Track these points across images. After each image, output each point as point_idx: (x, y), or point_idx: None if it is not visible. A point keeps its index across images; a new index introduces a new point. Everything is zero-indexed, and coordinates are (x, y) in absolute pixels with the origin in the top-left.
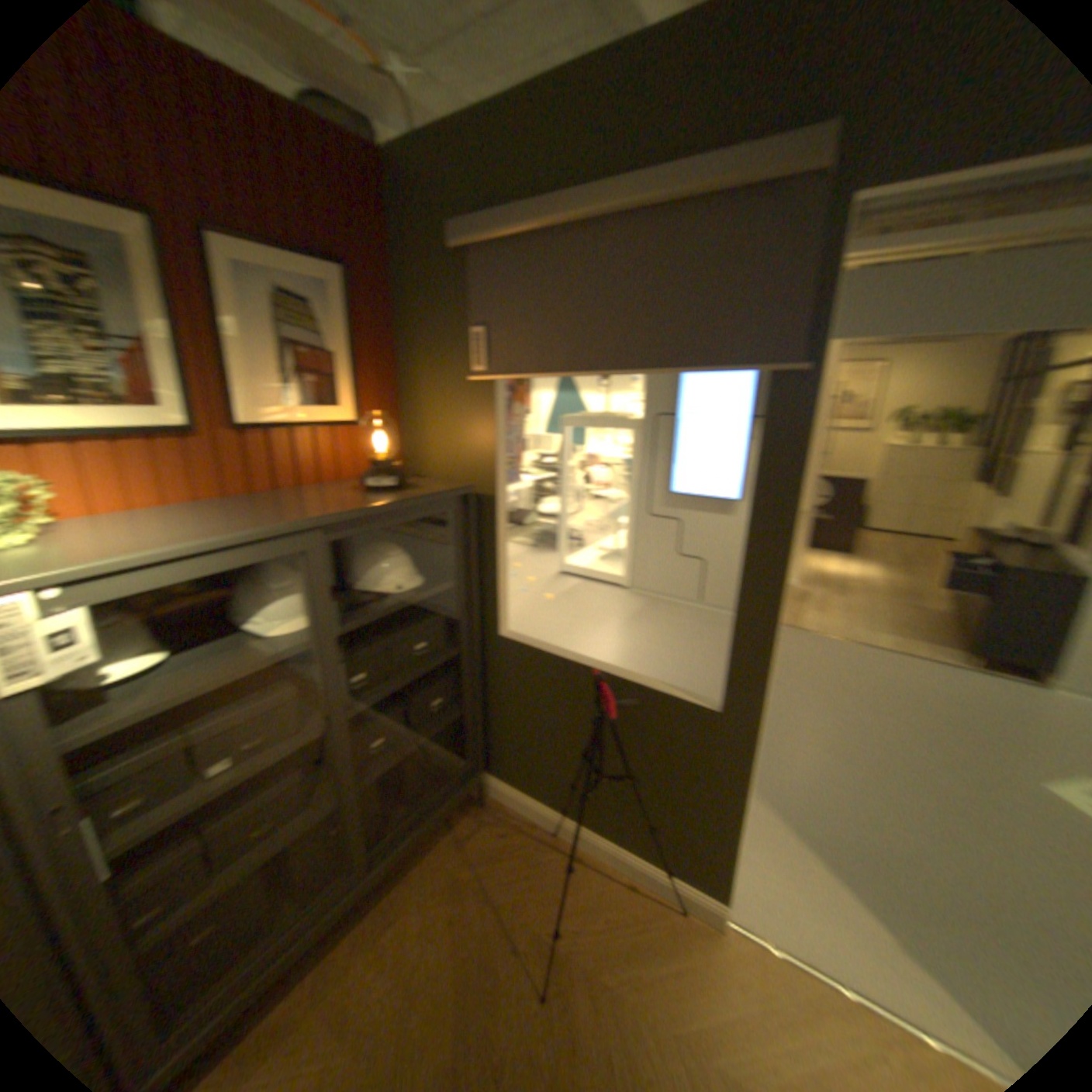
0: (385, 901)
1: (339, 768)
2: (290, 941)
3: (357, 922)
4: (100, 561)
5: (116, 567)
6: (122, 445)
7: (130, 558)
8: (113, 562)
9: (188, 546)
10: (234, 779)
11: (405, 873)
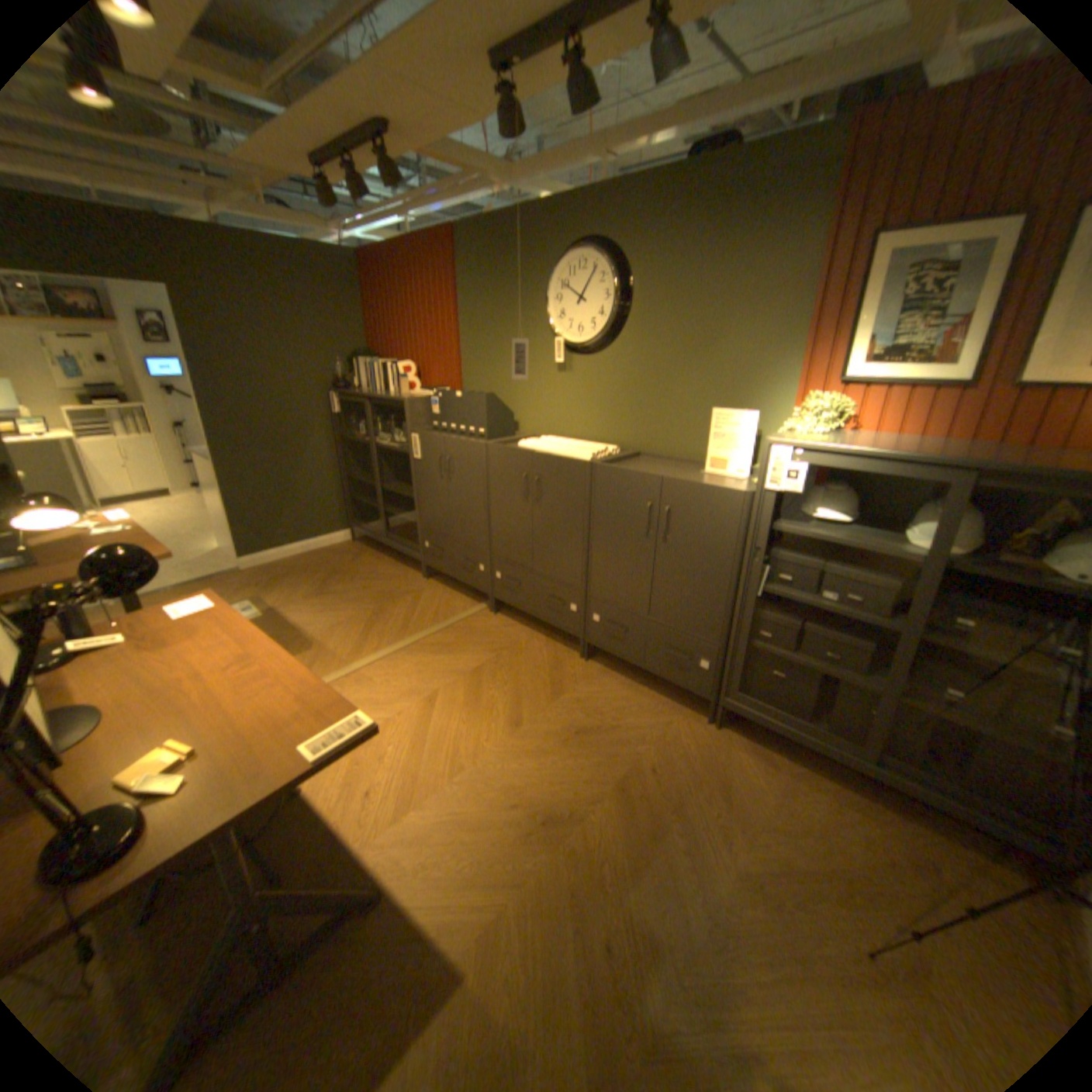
0: (883, 814)
1: (912, 682)
2: (808, 735)
3: (856, 796)
4: (825, 445)
5: (829, 451)
6: (921, 393)
7: (837, 448)
8: (829, 448)
9: (869, 452)
10: (833, 610)
11: (917, 827)
